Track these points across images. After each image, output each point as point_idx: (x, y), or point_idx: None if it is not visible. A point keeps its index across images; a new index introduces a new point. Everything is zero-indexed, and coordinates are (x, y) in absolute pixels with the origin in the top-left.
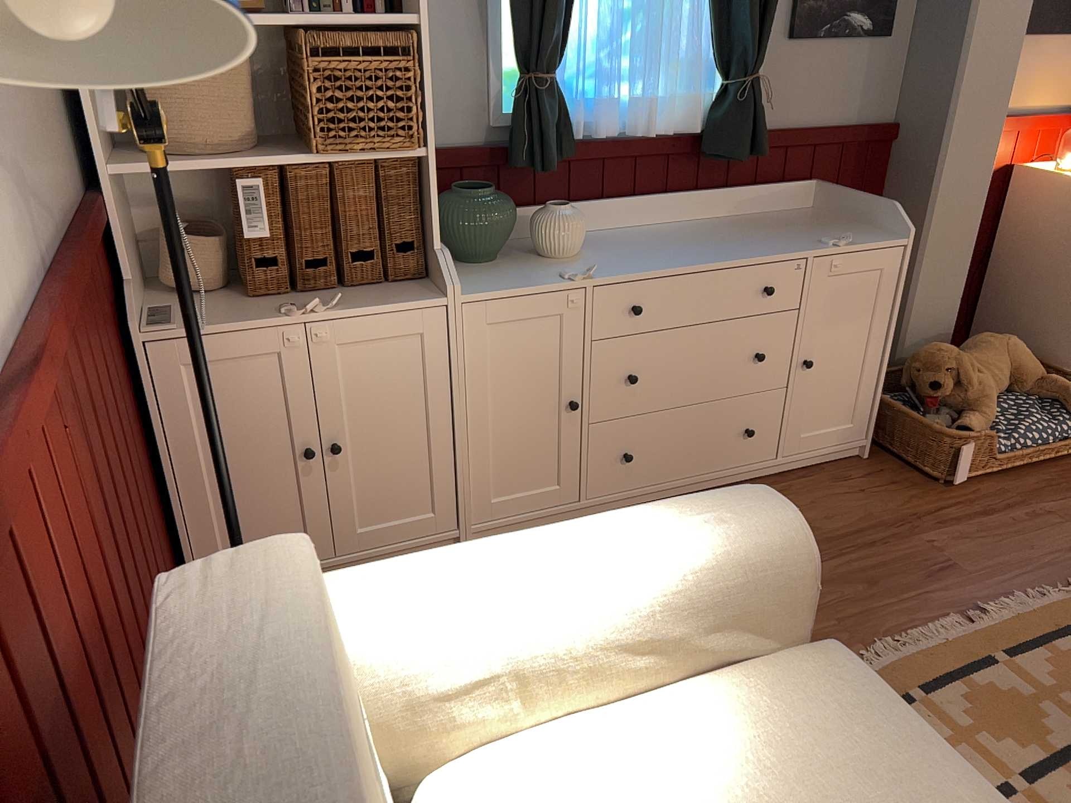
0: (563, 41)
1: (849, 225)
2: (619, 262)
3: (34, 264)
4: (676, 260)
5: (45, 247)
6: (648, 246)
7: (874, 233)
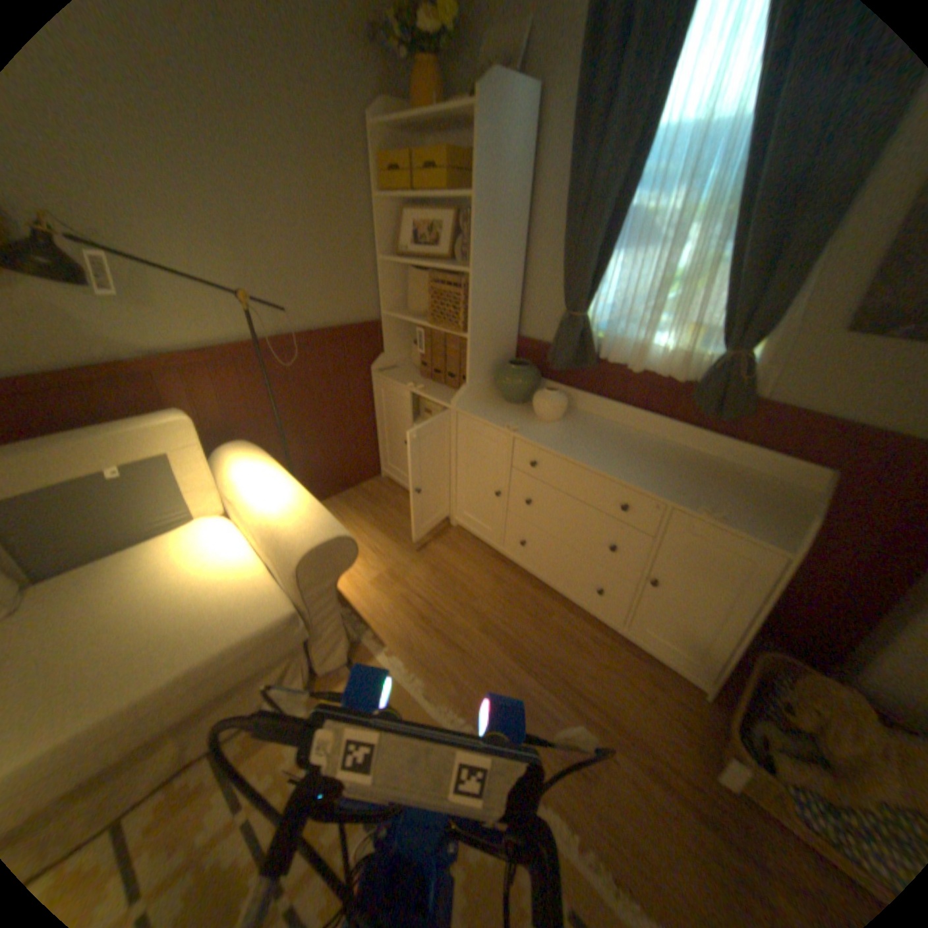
0: (592, 294)
1: (789, 517)
2: (553, 436)
3: (275, 331)
4: (579, 452)
5: (294, 328)
6: (596, 439)
7: (786, 533)
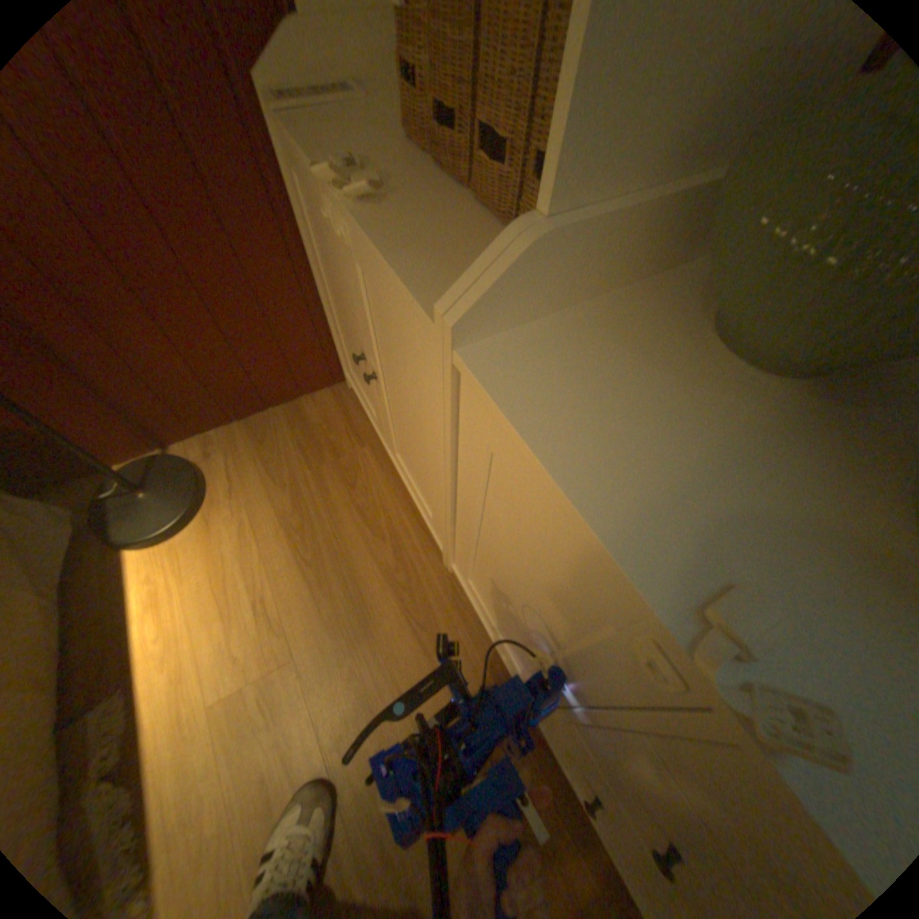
0: None
1: None
2: None
3: None
4: None
5: None
6: None
7: None
